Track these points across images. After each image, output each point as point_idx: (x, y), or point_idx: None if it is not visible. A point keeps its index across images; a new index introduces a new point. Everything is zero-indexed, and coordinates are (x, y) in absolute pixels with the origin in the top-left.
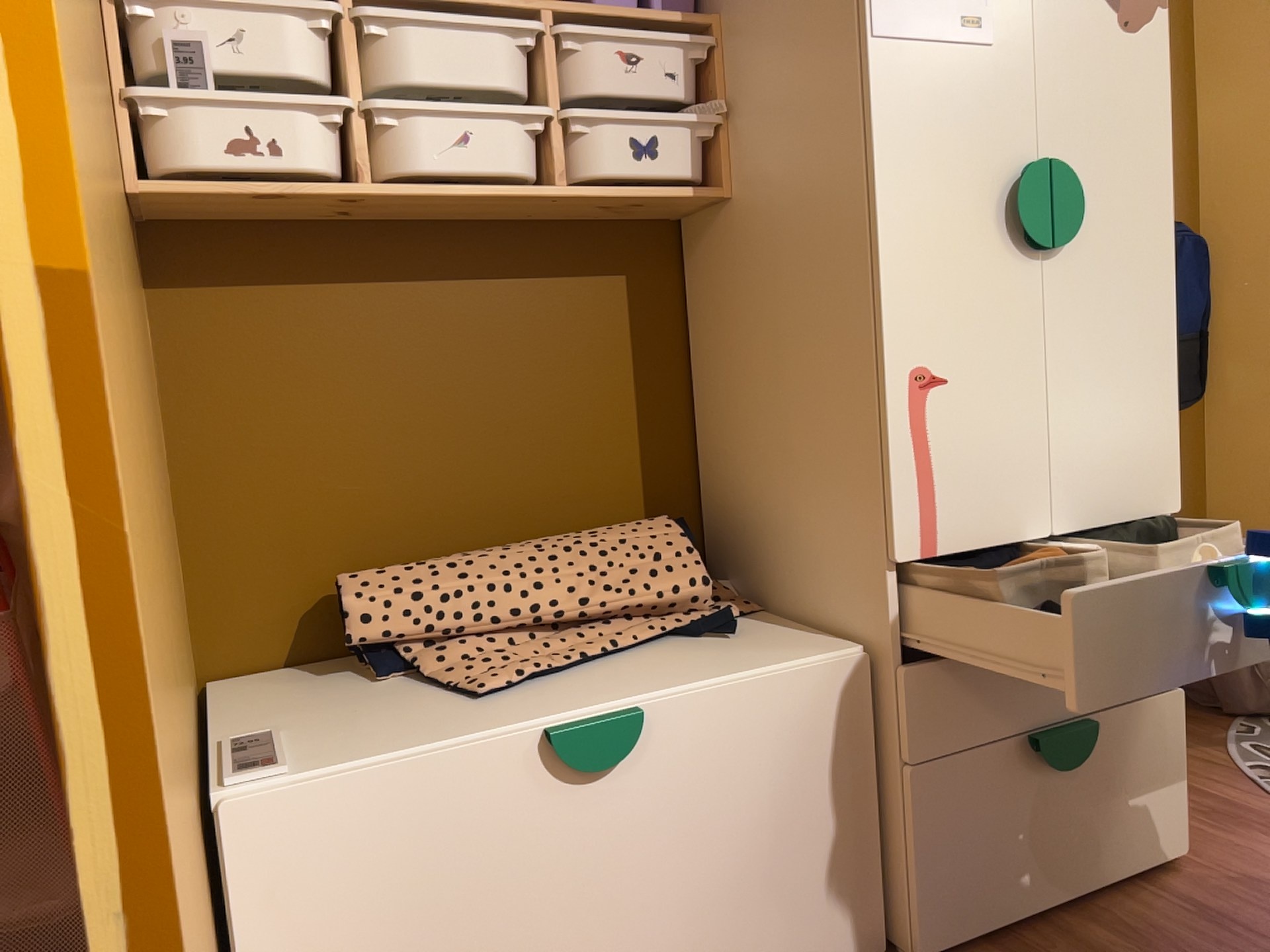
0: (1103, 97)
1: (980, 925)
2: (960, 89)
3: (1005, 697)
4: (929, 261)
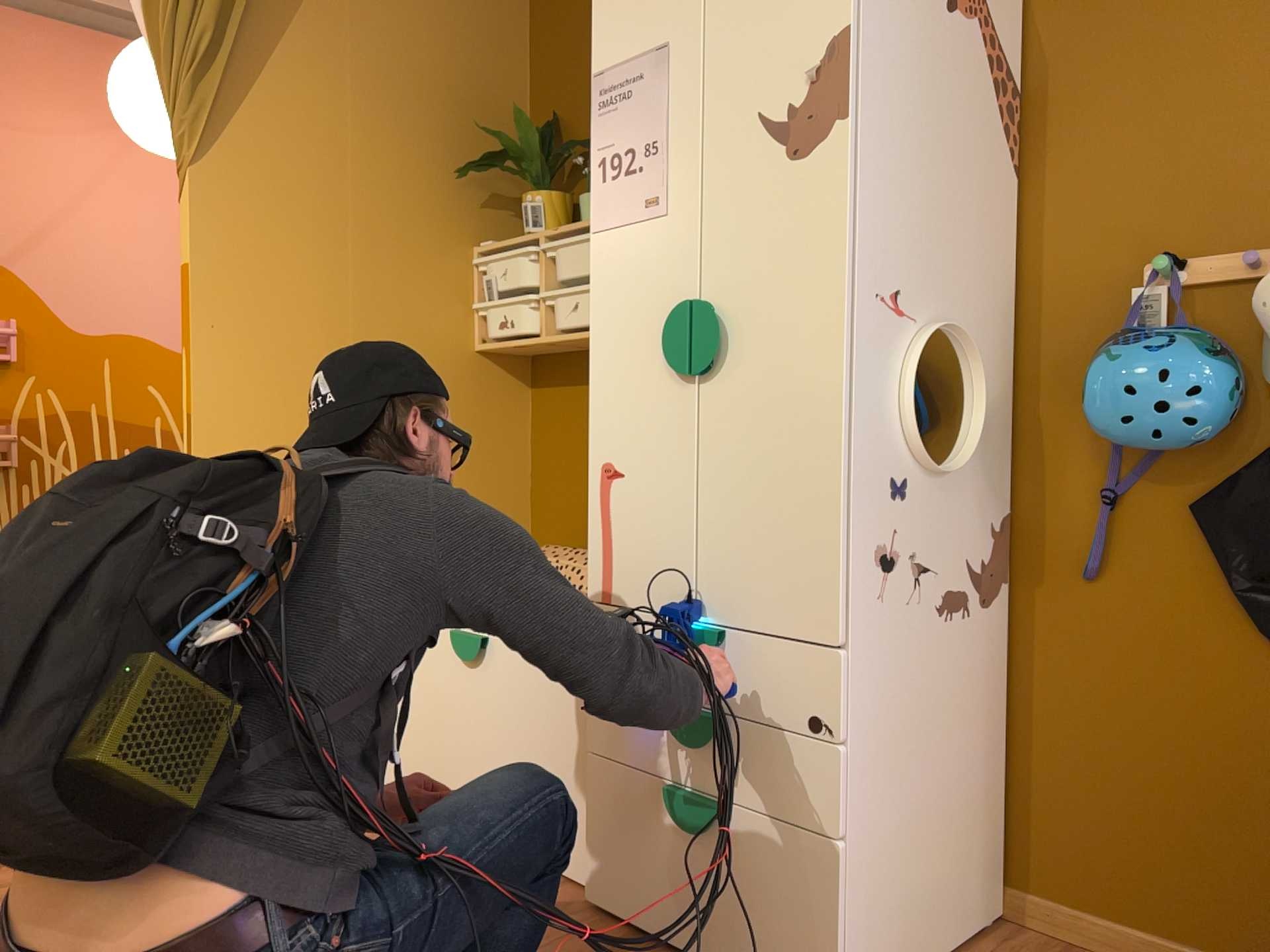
0: (765, 229)
1: (623, 912)
2: (642, 254)
3: (652, 740)
4: (615, 385)
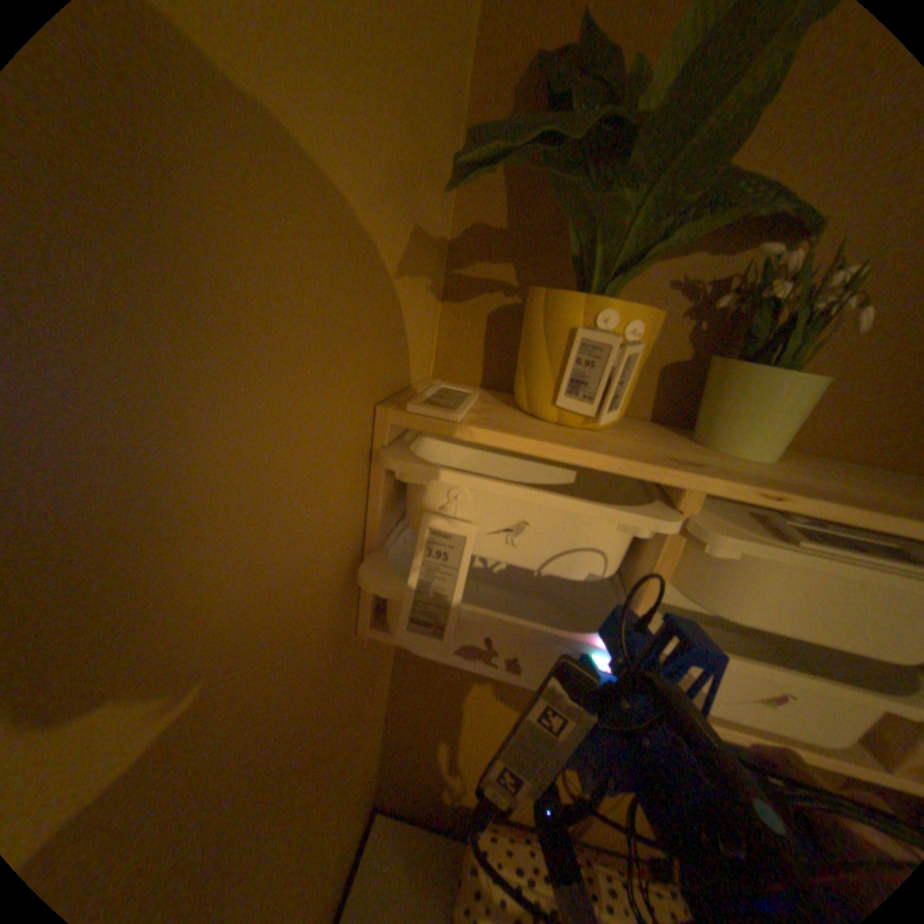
0: None
1: None
2: None
3: None
4: None
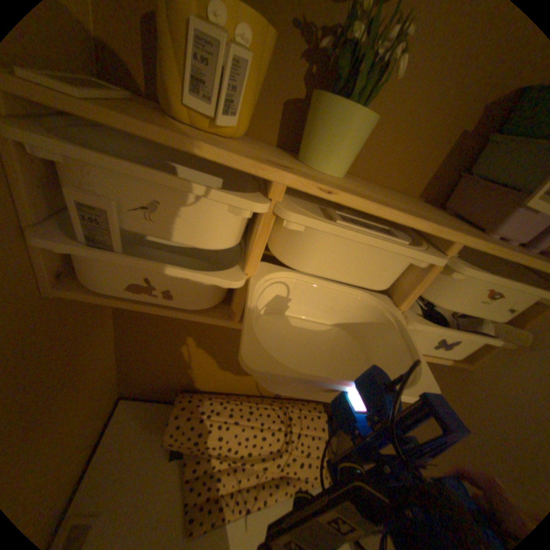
0: None
1: None
2: None
3: None
4: None
